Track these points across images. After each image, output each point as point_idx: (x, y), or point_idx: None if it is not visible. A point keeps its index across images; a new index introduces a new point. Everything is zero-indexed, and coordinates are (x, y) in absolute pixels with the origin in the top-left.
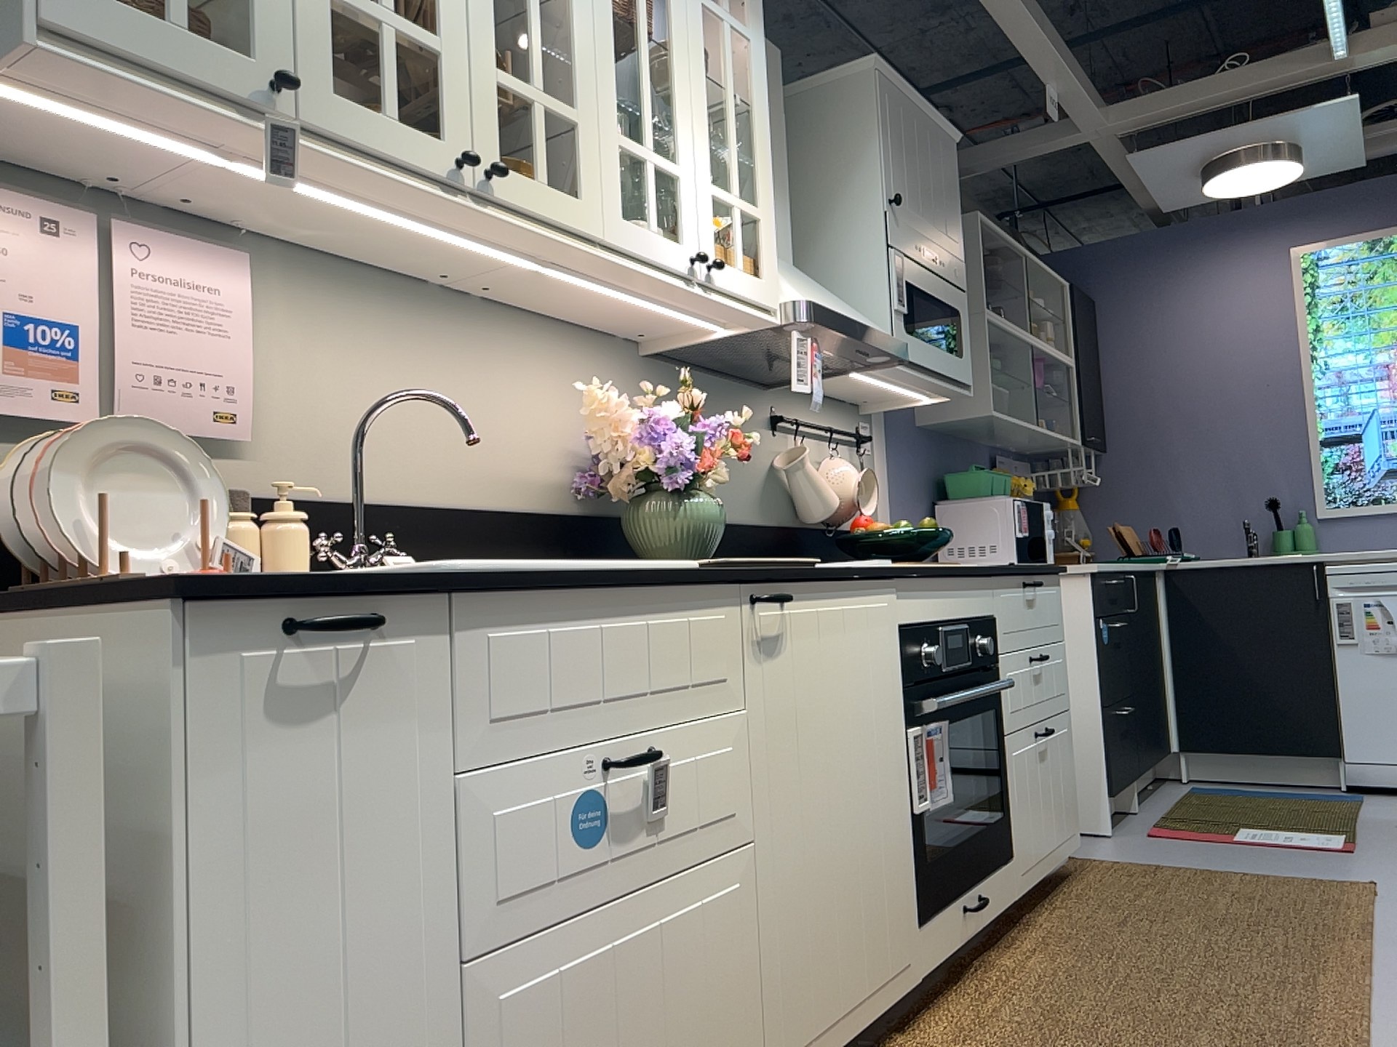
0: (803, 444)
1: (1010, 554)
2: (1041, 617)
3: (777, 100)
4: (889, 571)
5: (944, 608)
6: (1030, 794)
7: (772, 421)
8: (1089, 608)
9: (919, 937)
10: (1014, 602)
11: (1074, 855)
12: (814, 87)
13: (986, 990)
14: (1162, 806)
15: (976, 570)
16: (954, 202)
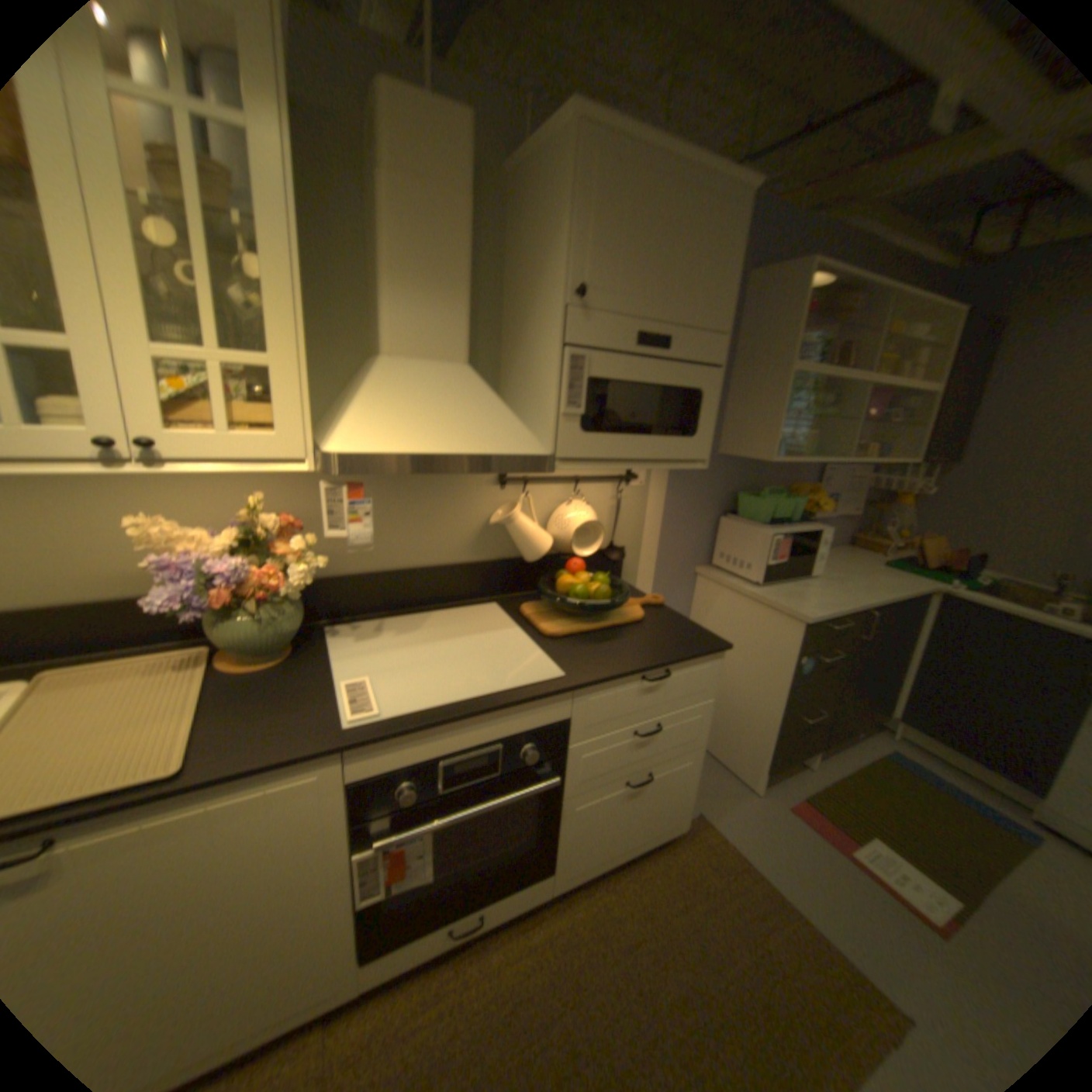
0: (541, 491)
1: (761, 574)
2: (666, 696)
3: (451, 173)
4: (307, 756)
5: (453, 743)
6: (597, 828)
7: (498, 479)
8: (797, 646)
9: (359, 971)
10: (614, 697)
11: (707, 812)
12: (540, 140)
13: (442, 992)
14: (842, 772)
15: (522, 701)
16: (724, 266)
